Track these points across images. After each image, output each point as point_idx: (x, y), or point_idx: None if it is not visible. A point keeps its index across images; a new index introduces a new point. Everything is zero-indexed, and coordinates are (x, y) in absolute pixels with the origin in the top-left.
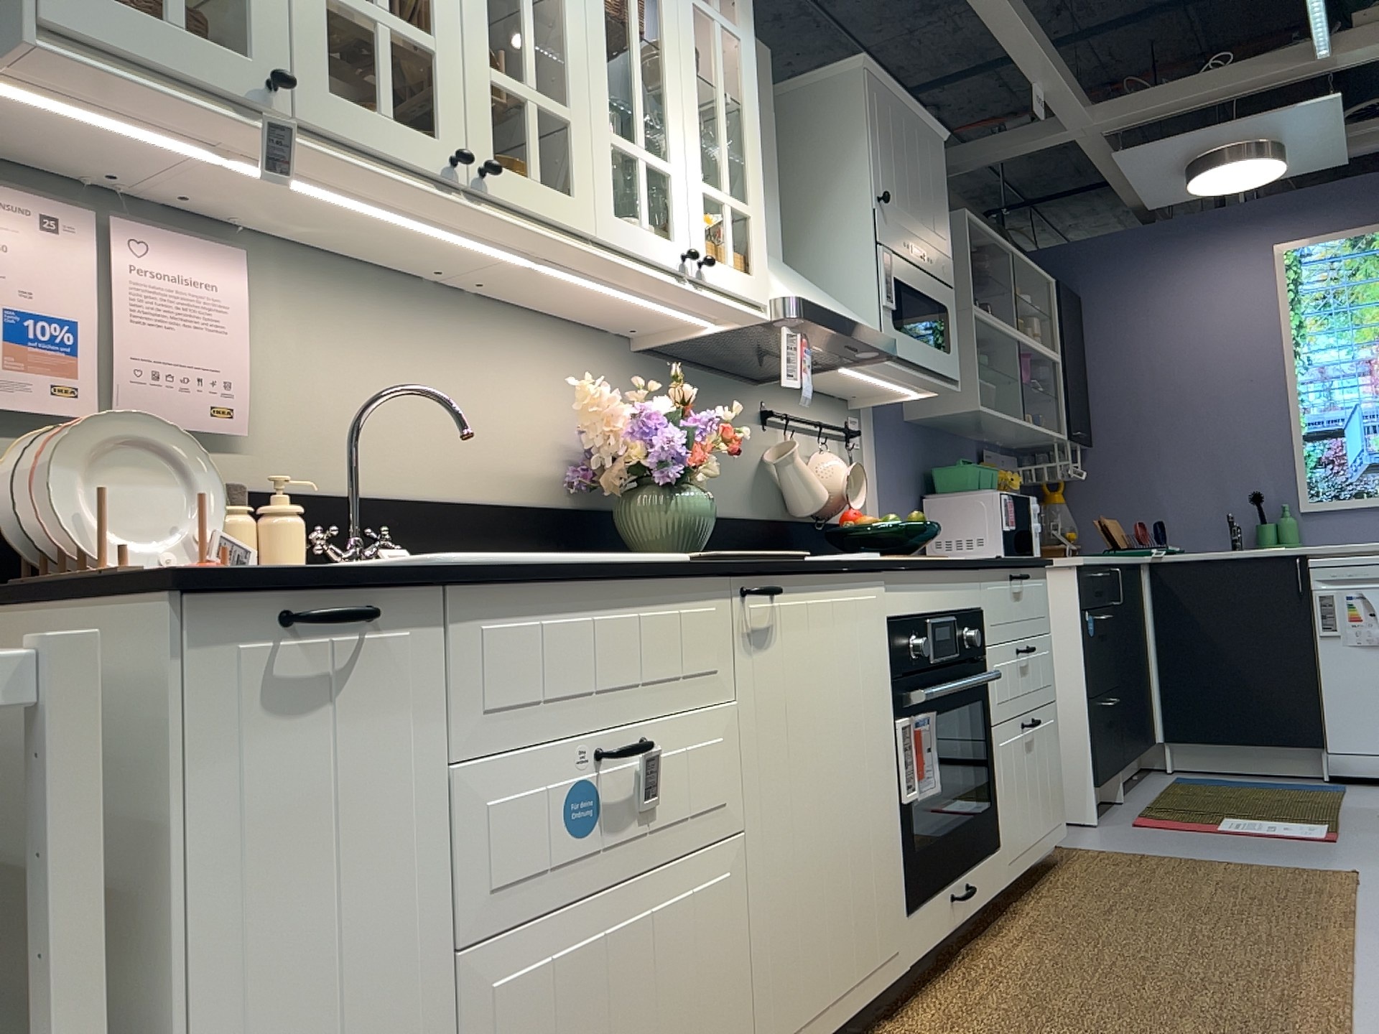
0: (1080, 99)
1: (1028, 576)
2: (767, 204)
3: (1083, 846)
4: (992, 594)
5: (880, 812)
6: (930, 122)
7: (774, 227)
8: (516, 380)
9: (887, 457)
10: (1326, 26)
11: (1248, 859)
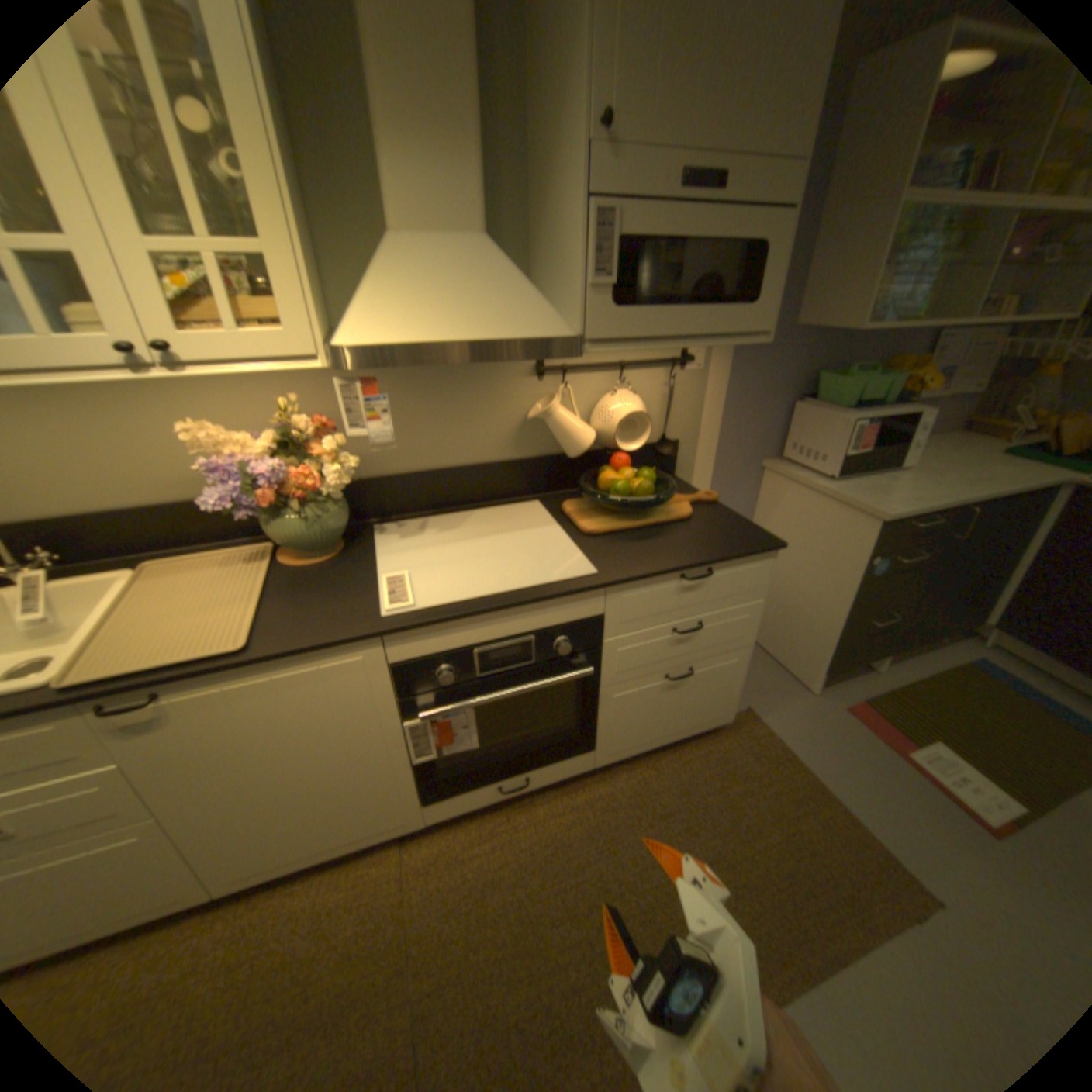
0: None
1: (706, 576)
2: (441, 164)
3: (767, 719)
4: (627, 600)
5: (372, 774)
6: None
7: (458, 192)
8: (183, 409)
9: (744, 369)
10: None
11: (871, 817)
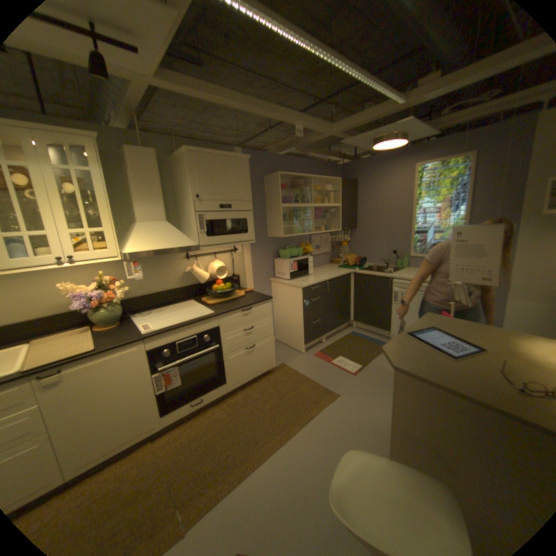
0: (322, 124)
1: (250, 309)
2: (153, 205)
3: (289, 364)
4: (226, 320)
5: (140, 401)
6: (234, 155)
7: (158, 211)
8: (55, 281)
9: (255, 251)
10: (396, 92)
11: (321, 381)
